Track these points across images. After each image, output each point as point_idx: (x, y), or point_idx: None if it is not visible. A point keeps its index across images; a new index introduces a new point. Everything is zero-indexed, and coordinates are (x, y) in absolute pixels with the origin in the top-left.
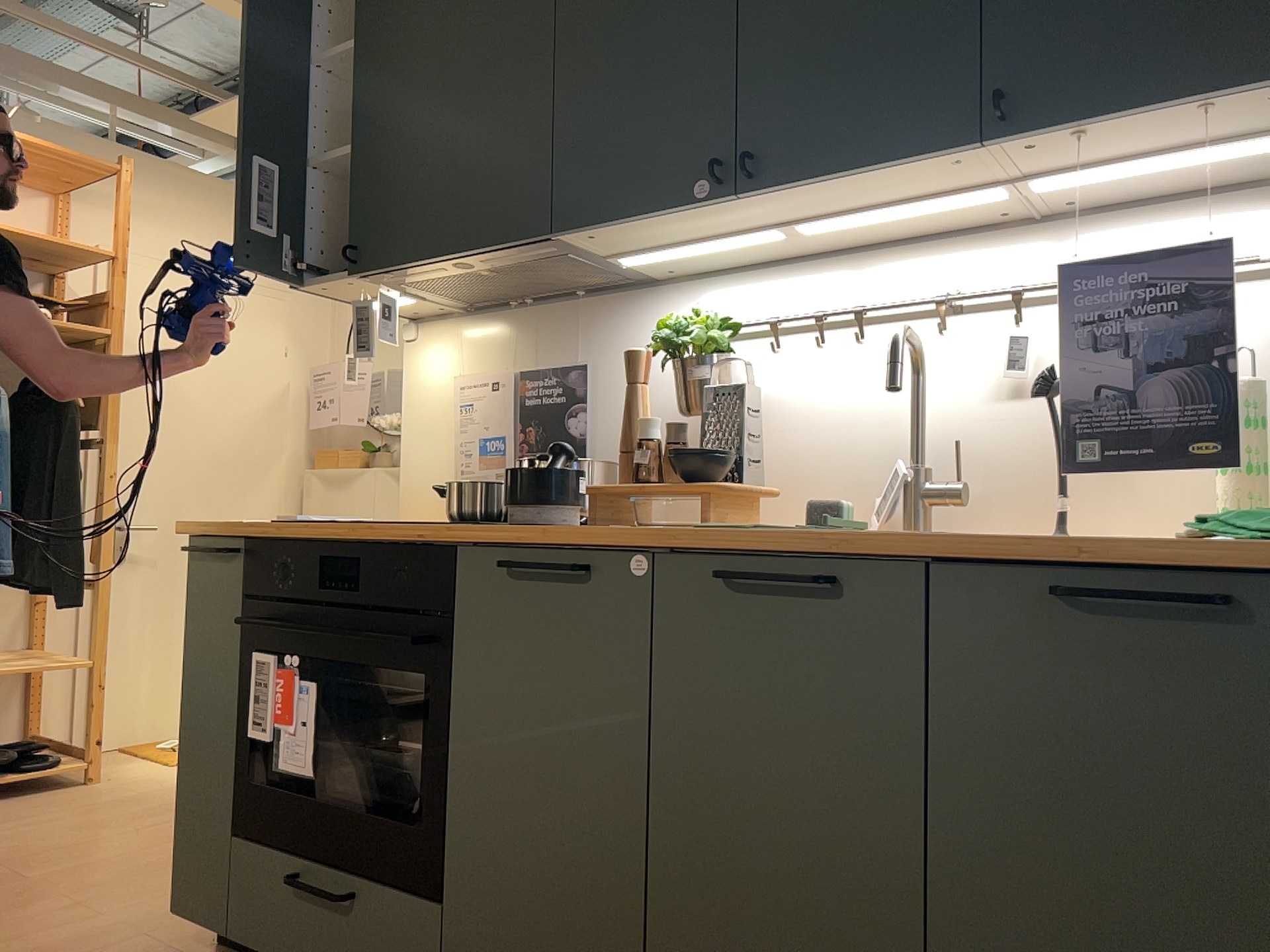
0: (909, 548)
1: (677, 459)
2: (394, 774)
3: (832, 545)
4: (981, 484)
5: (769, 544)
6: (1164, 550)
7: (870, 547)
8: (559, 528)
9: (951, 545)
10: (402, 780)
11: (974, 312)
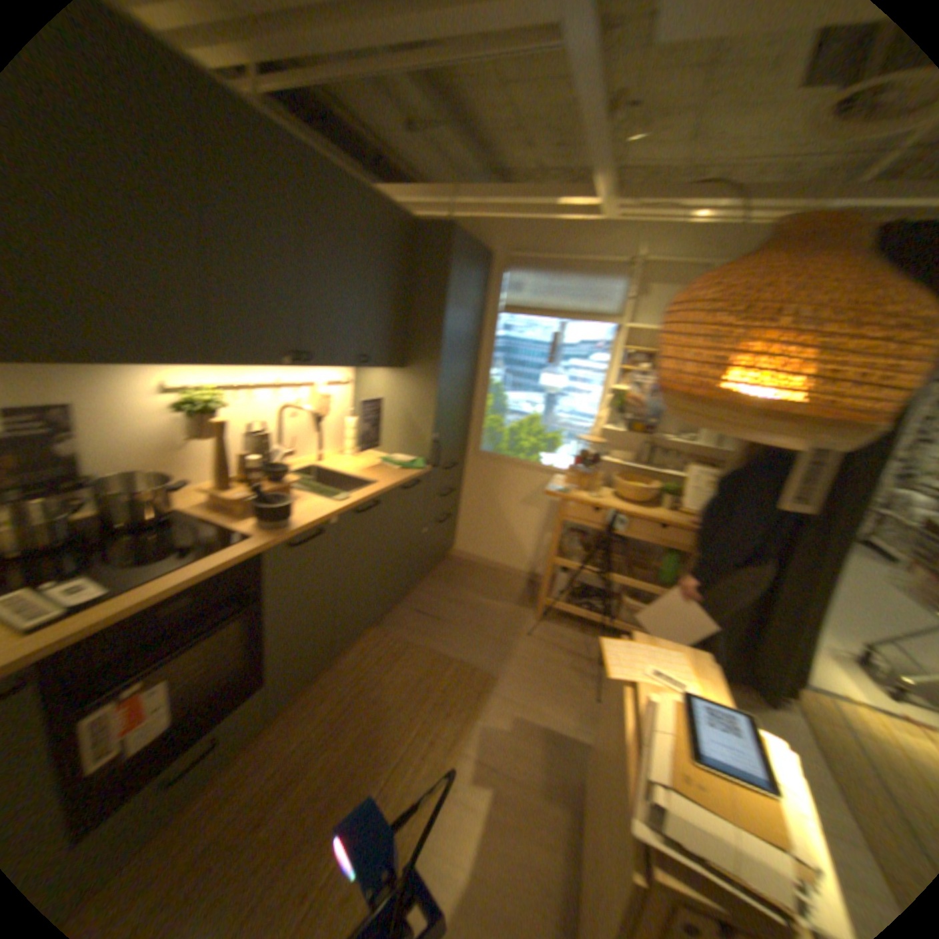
0: (390, 489)
1: (268, 473)
2: (209, 677)
3: (378, 494)
4: (287, 446)
5: (363, 499)
6: (411, 475)
7: (384, 492)
8: (293, 521)
9: (396, 486)
10: (209, 677)
11: (278, 385)
